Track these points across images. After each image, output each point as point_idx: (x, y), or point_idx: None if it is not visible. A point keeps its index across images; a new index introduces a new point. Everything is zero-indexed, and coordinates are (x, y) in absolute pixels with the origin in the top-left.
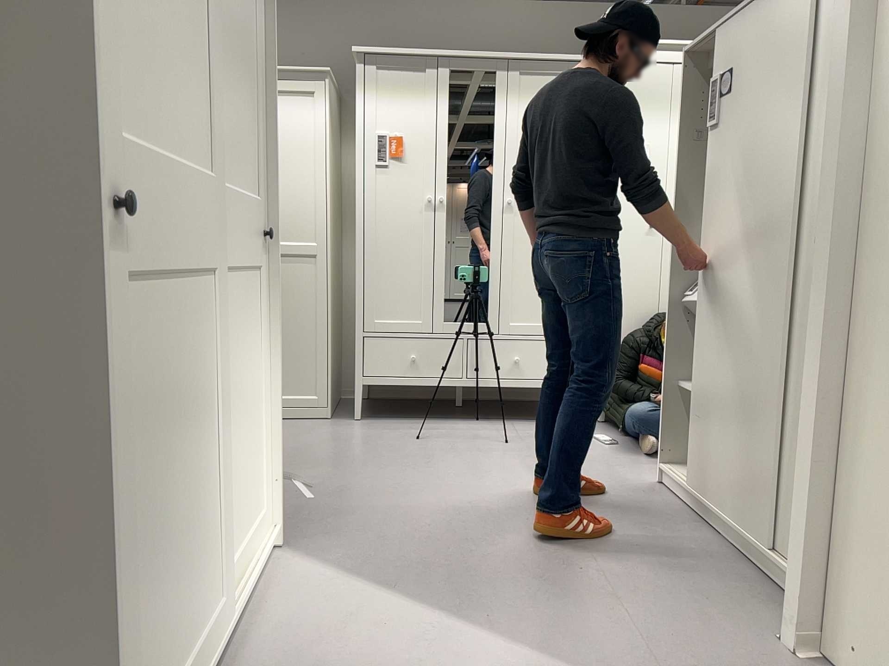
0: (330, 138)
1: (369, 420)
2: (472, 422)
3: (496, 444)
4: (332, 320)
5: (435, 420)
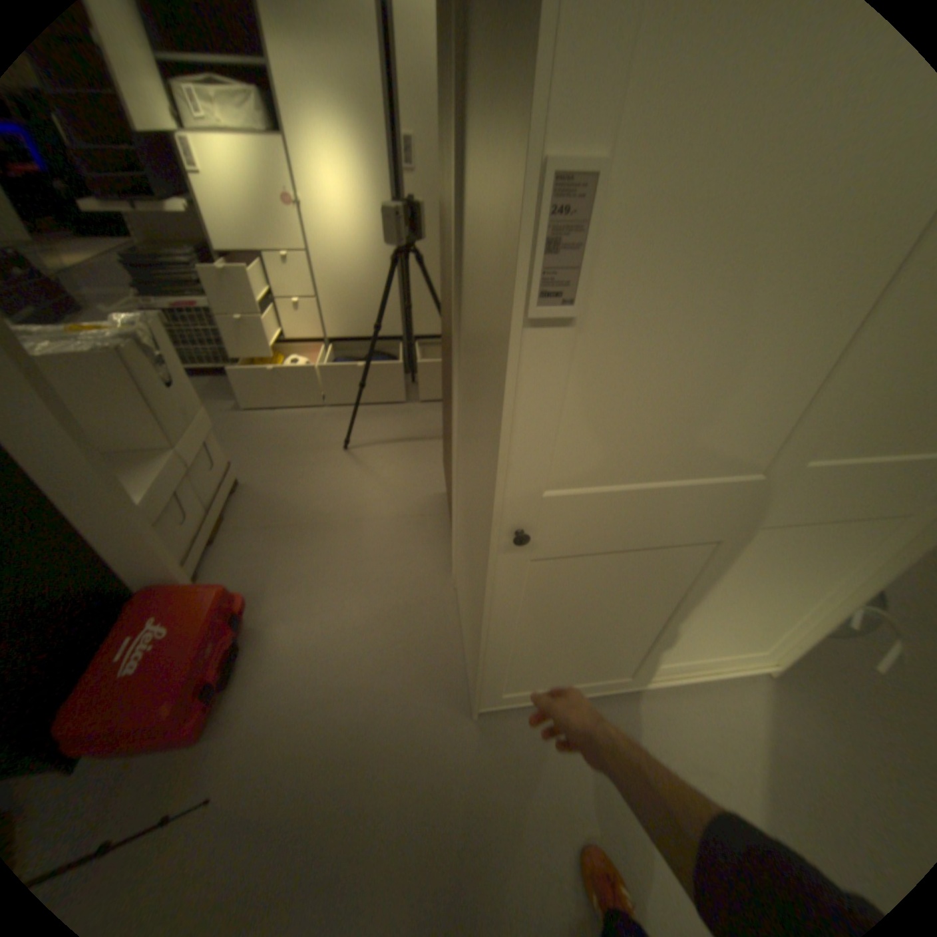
0: None
1: None
2: None
3: None
4: None
5: None
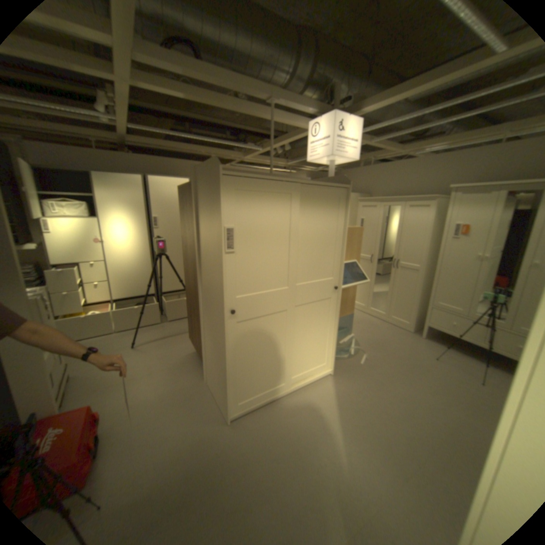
0: (436, 223)
1: (430, 340)
2: (483, 364)
3: (477, 382)
4: (423, 296)
5: (463, 354)
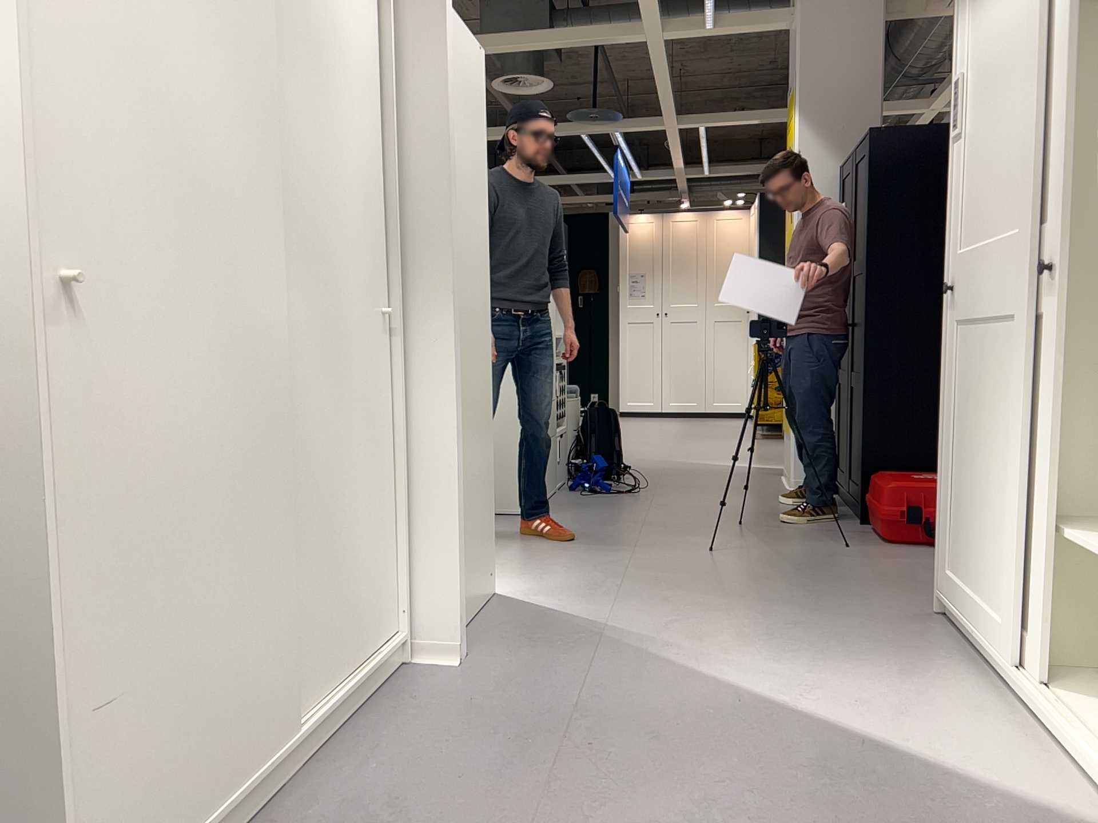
0: None
1: None
2: None
3: None
4: None
5: None
